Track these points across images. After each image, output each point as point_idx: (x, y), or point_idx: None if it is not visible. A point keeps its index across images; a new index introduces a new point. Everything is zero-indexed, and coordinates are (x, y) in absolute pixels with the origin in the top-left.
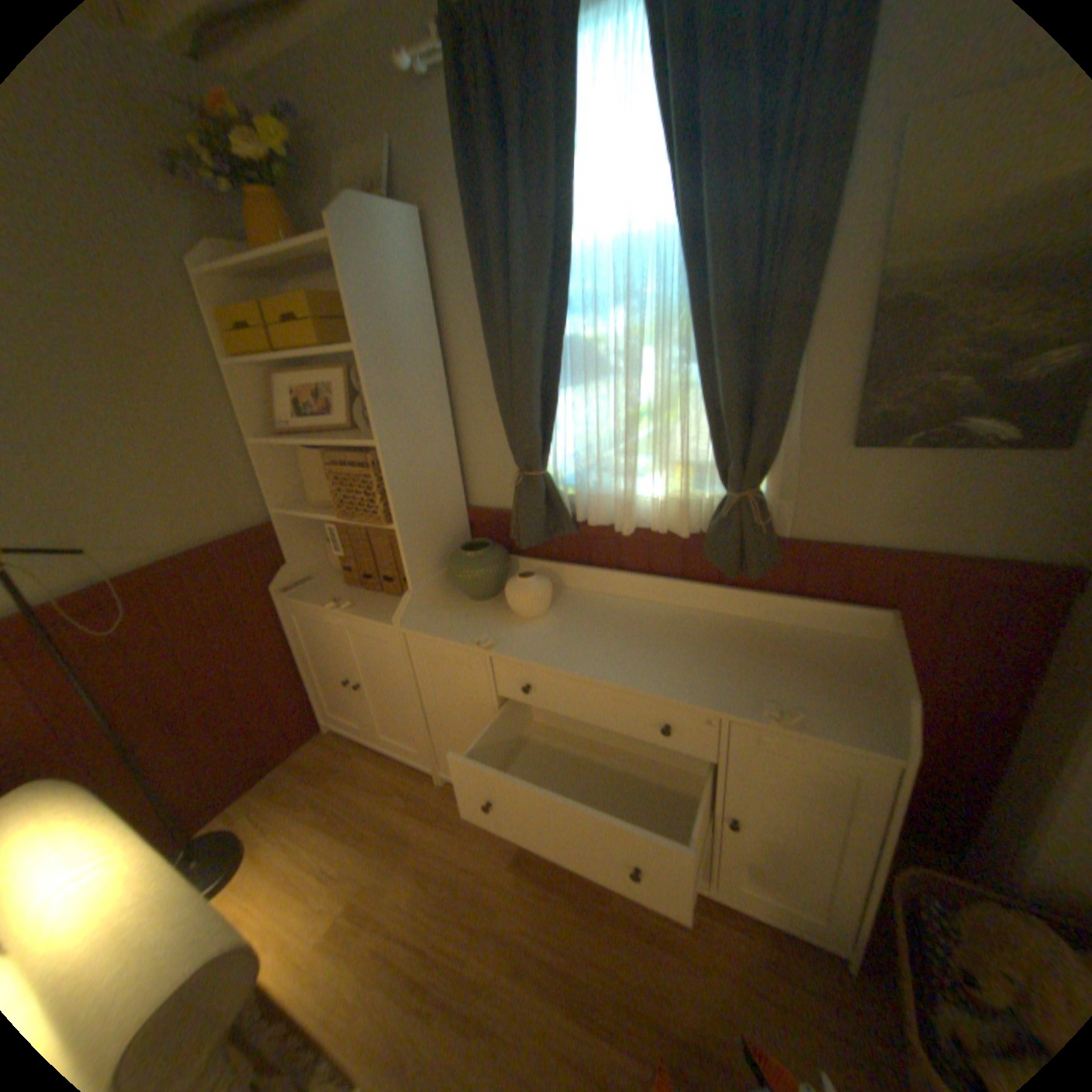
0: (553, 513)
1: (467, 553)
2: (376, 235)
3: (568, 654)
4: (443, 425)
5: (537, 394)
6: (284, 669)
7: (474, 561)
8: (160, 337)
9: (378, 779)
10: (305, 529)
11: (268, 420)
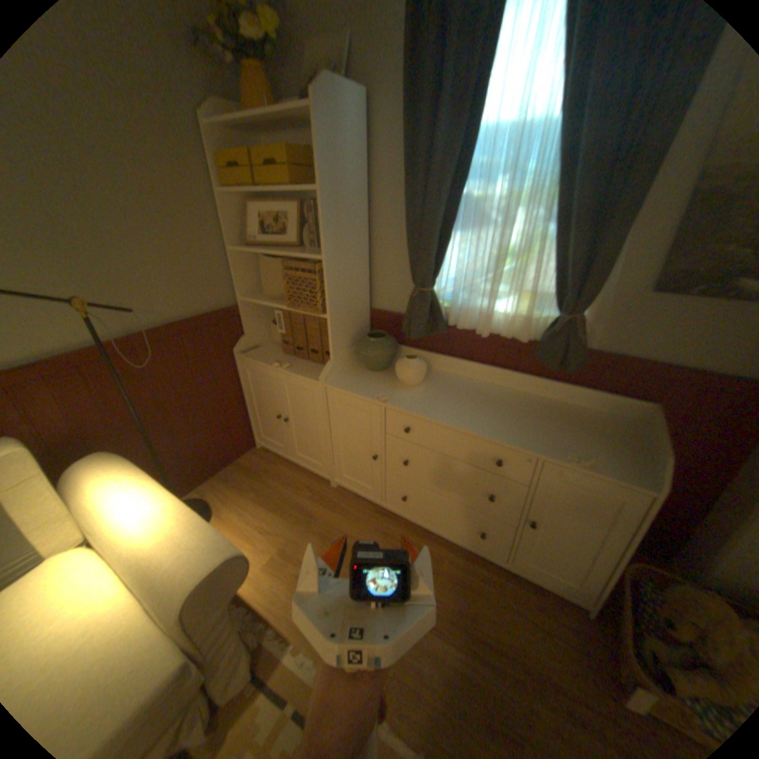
0: (433, 318)
1: (371, 339)
2: (340, 106)
3: (438, 410)
4: (364, 249)
5: (438, 234)
6: (238, 403)
7: (376, 344)
8: (179, 168)
9: (295, 479)
10: (258, 313)
11: (242, 234)
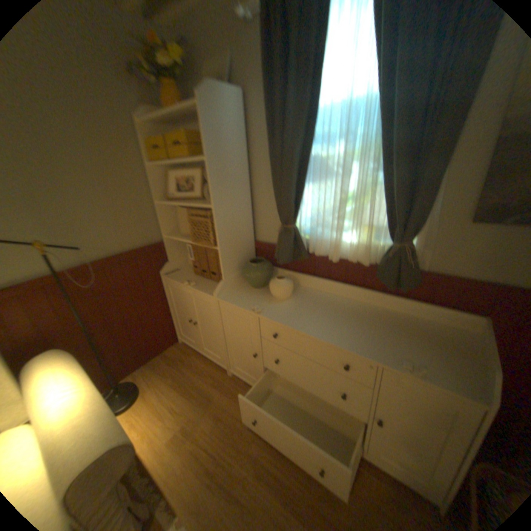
0: (297, 247)
1: (252, 263)
2: (219, 100)
3: (298, 320)
4: (246, 198)
5: (293, 184)
6: (163, 310)
7: (255, 267)
8: (118, 150)
9: (202, 368)
10: (178, 245)
11: (164, 192)
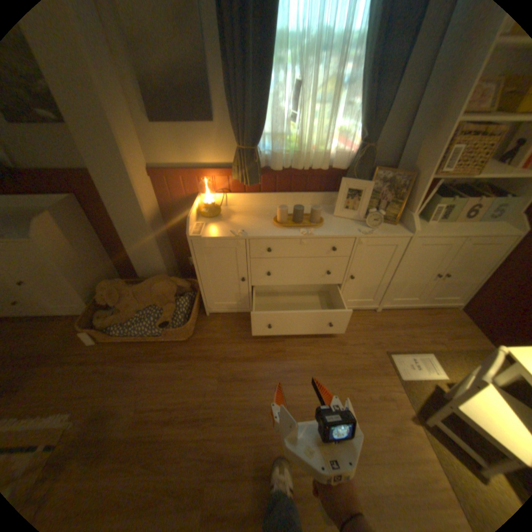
0: None
1: None
2: None
3: None
4: None
5: None
6: None
7: None
8: None
9: None
10: None
11: None
